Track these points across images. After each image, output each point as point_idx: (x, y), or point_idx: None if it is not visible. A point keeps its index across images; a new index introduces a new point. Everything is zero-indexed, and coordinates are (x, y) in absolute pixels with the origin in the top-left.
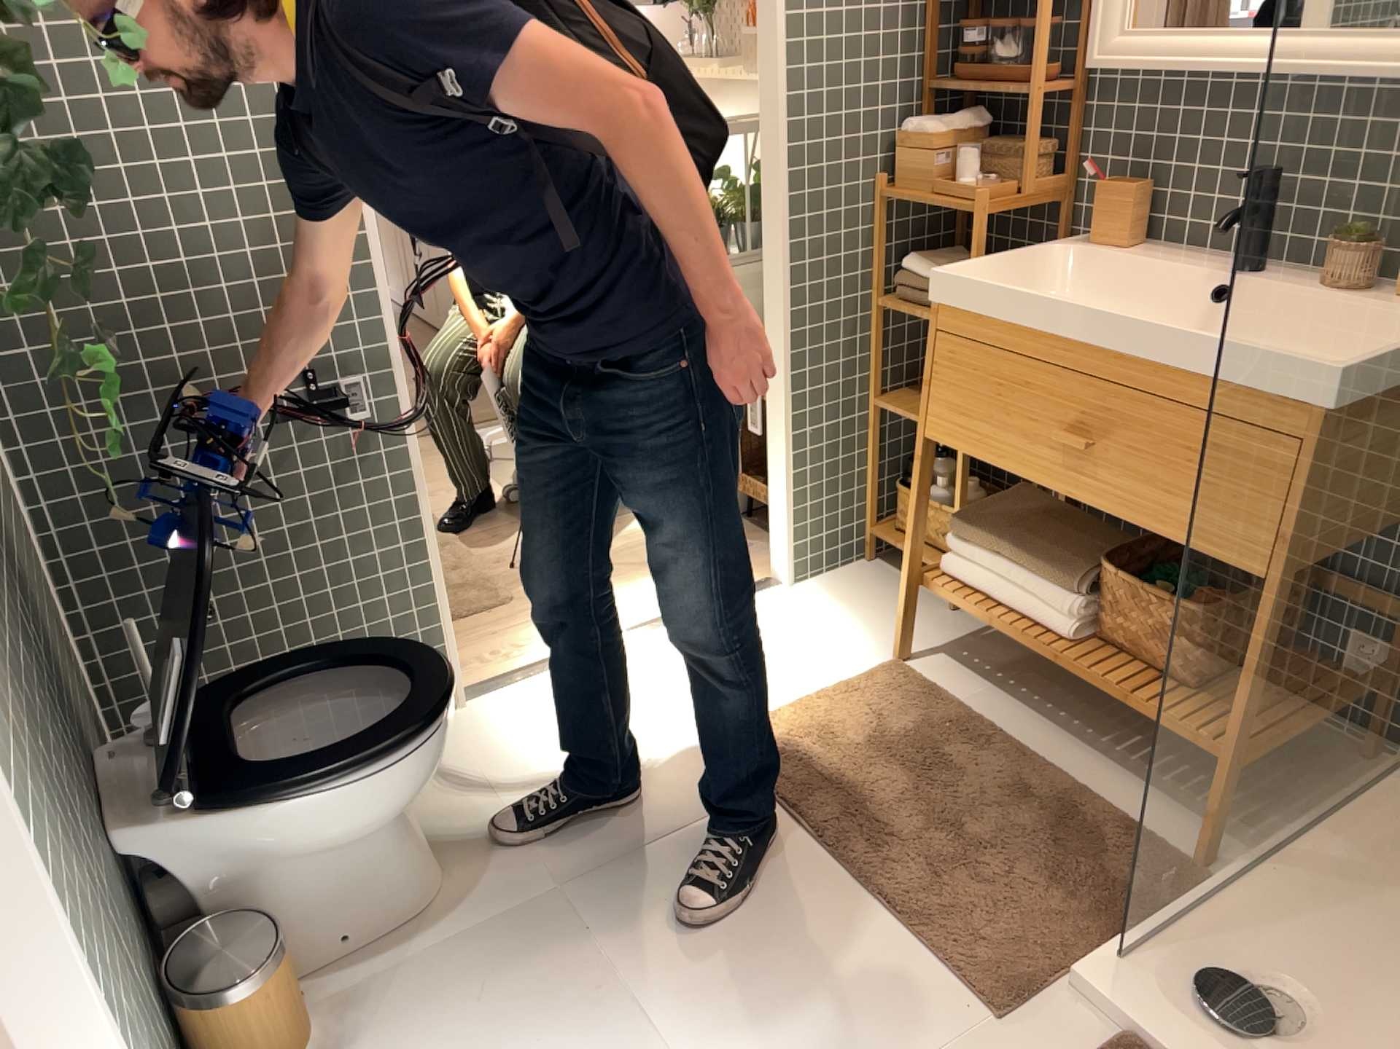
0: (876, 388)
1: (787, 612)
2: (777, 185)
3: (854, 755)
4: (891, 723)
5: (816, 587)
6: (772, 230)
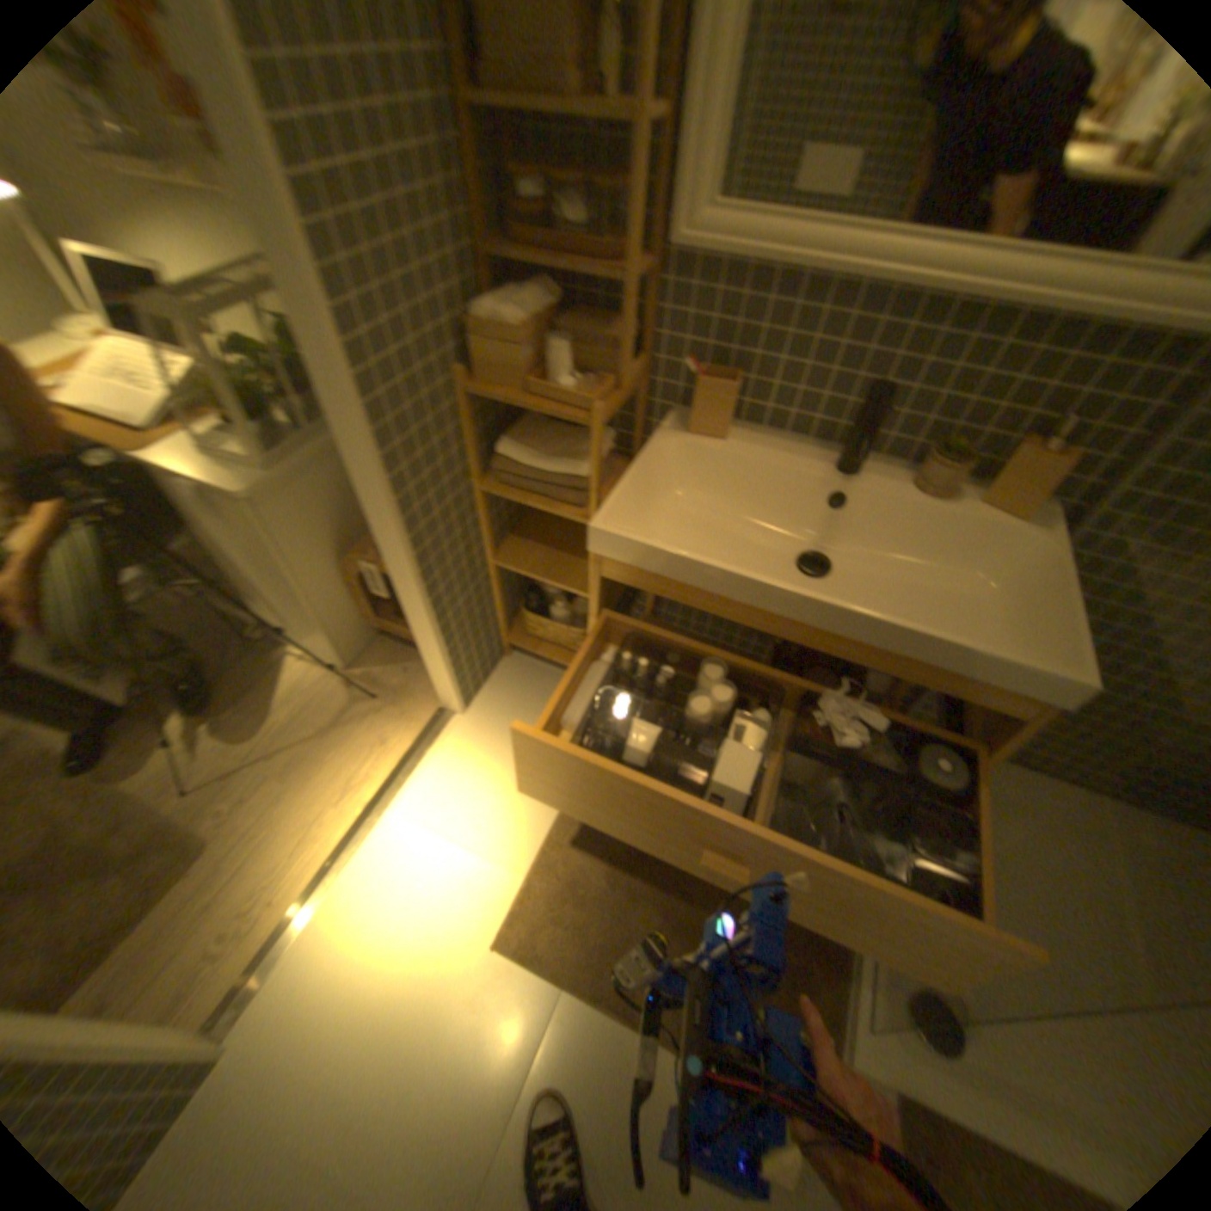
0: (489, 553)
1: (469, 745)
2: (341, 417)
3: (603, 903)
4: (609, 848)
5: (478, 704)
6: (349, 463)
